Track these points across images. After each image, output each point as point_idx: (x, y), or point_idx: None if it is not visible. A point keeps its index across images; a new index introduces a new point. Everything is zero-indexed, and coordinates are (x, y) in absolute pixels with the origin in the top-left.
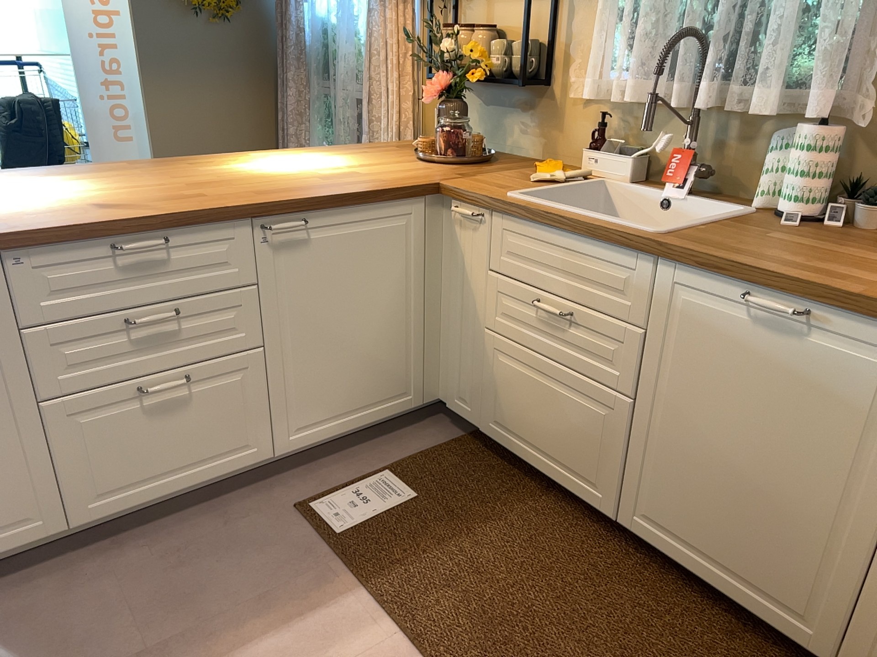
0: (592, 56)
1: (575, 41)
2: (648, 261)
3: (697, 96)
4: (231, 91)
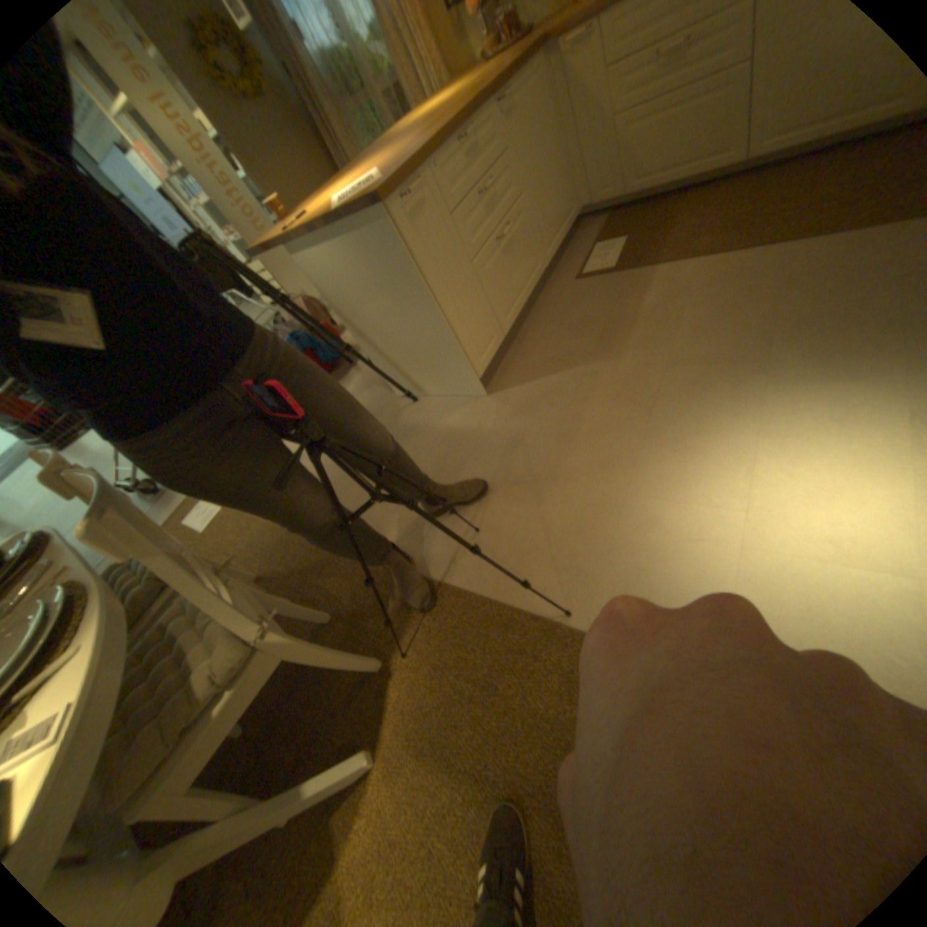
0: None
1: None
2: None
3: None
4: (293, 151)
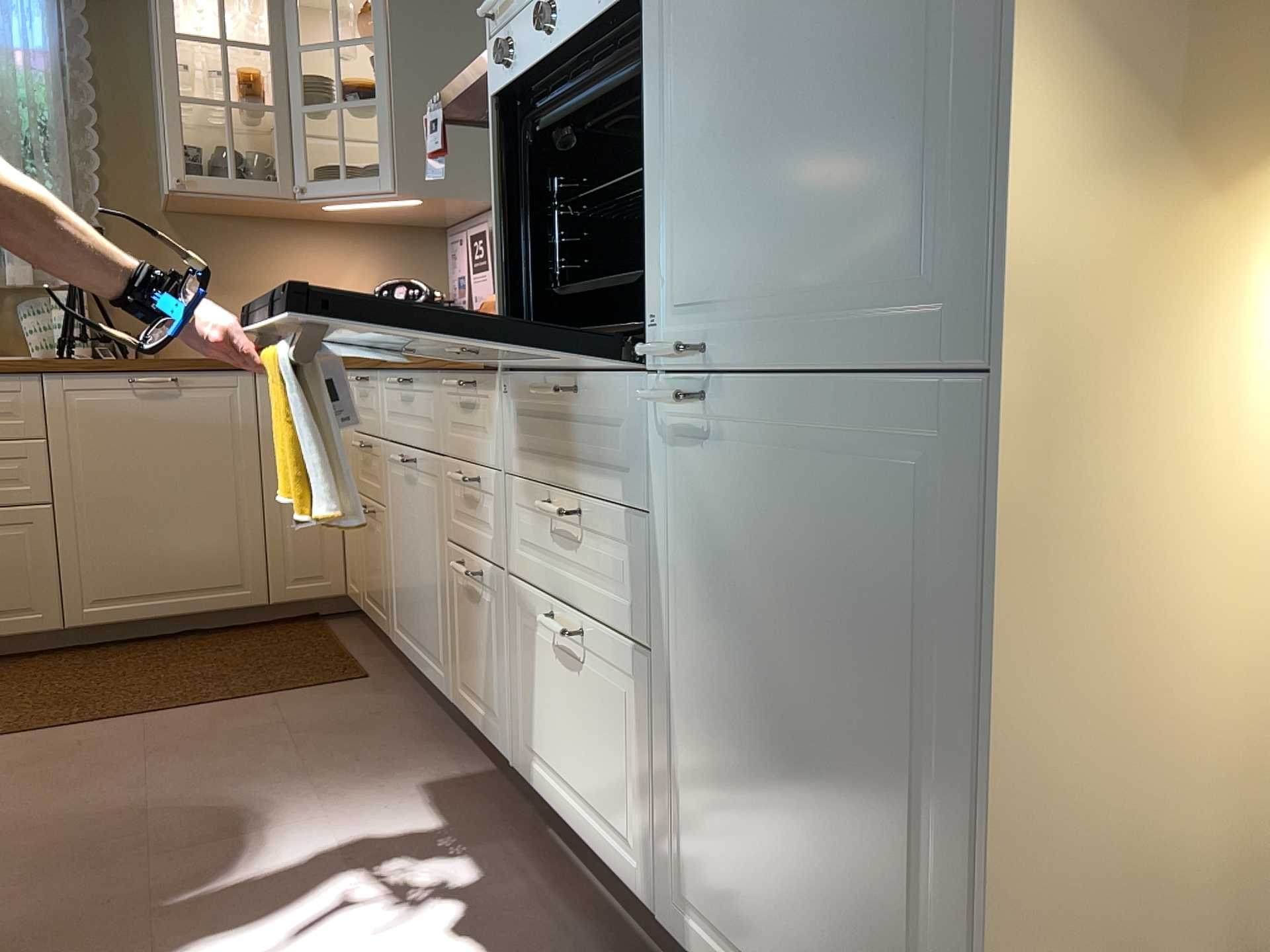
0: None
1: None
2: (33, 381)
3: None
4: None
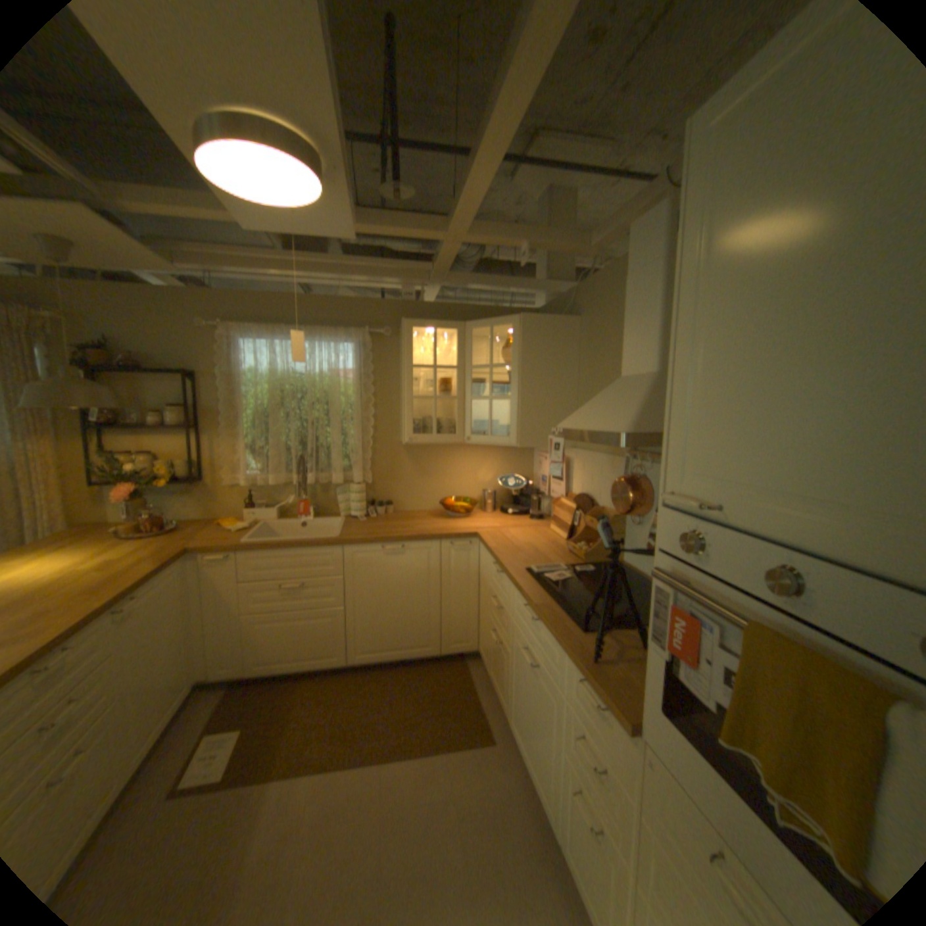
0: (233, 464)
1: (223, 458)
2: (338, 549)
3: (302, 478)
4: None
